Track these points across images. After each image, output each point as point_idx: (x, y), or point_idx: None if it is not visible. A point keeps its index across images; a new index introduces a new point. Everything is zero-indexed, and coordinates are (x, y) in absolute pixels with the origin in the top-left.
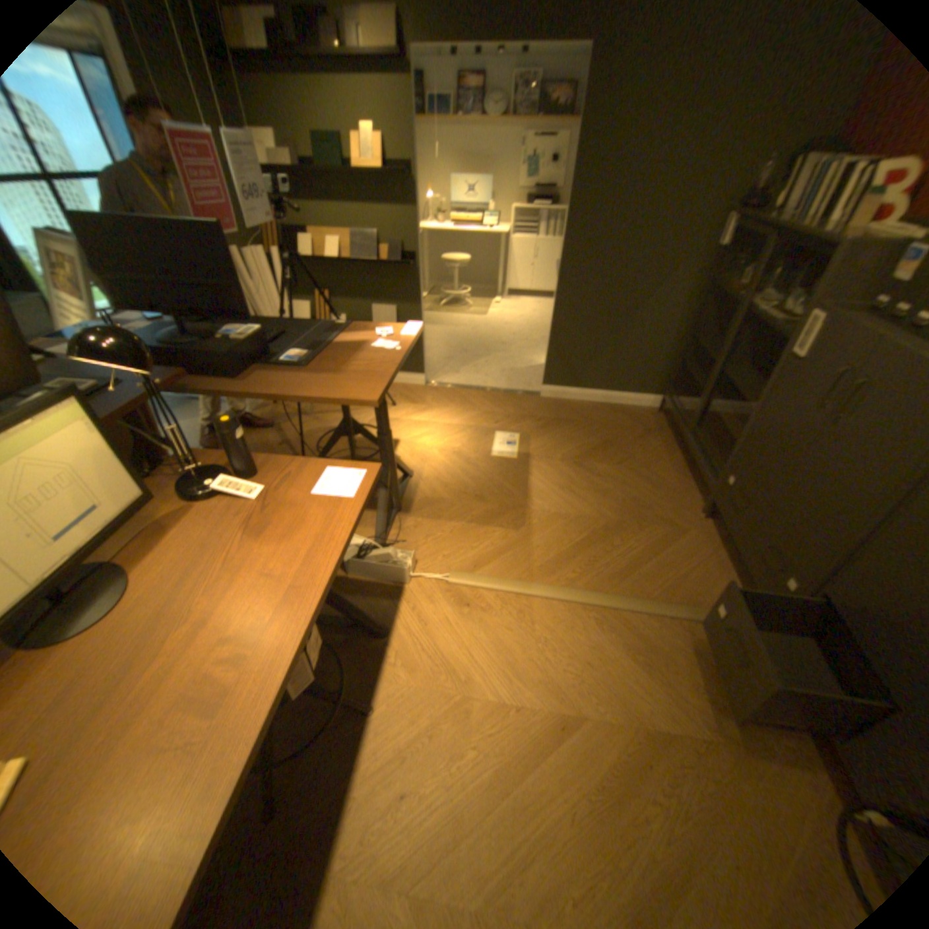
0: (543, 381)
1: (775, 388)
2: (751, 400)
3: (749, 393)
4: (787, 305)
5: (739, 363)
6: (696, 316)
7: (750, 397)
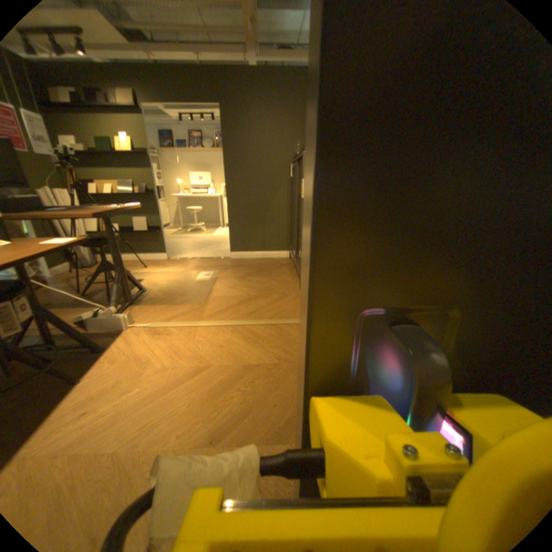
0: (231, 250)
1: None
2: None
3: None
4: None
5: None
6: (291, 209)
7: None
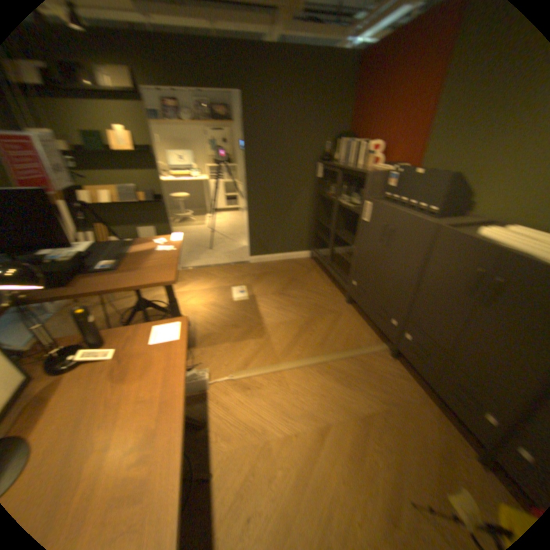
0: (247, 254)
1: (358, 236)
2: (348, 245)
3: (346, 242)
4: (351, 200)
5: (338, 229)
6: (313, 210)
7: (347, 243)
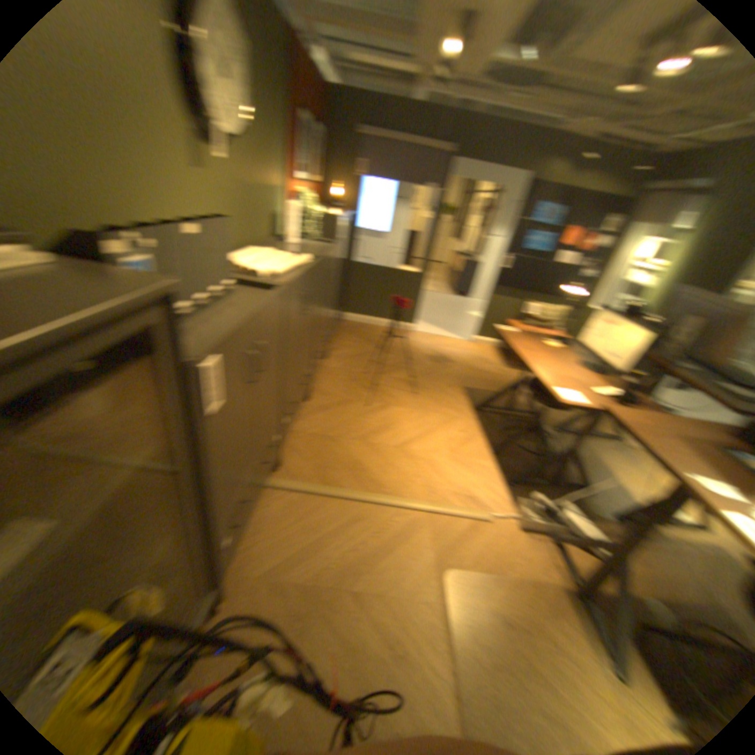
0: None
1: (215, 458)
2: None
3: None
4: None
5: None
6: None
7: None
